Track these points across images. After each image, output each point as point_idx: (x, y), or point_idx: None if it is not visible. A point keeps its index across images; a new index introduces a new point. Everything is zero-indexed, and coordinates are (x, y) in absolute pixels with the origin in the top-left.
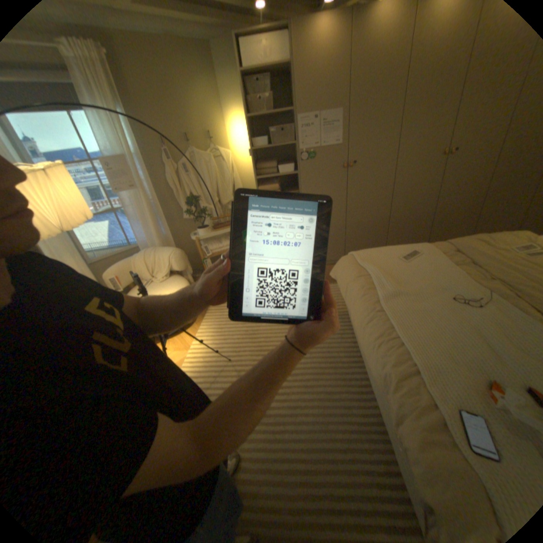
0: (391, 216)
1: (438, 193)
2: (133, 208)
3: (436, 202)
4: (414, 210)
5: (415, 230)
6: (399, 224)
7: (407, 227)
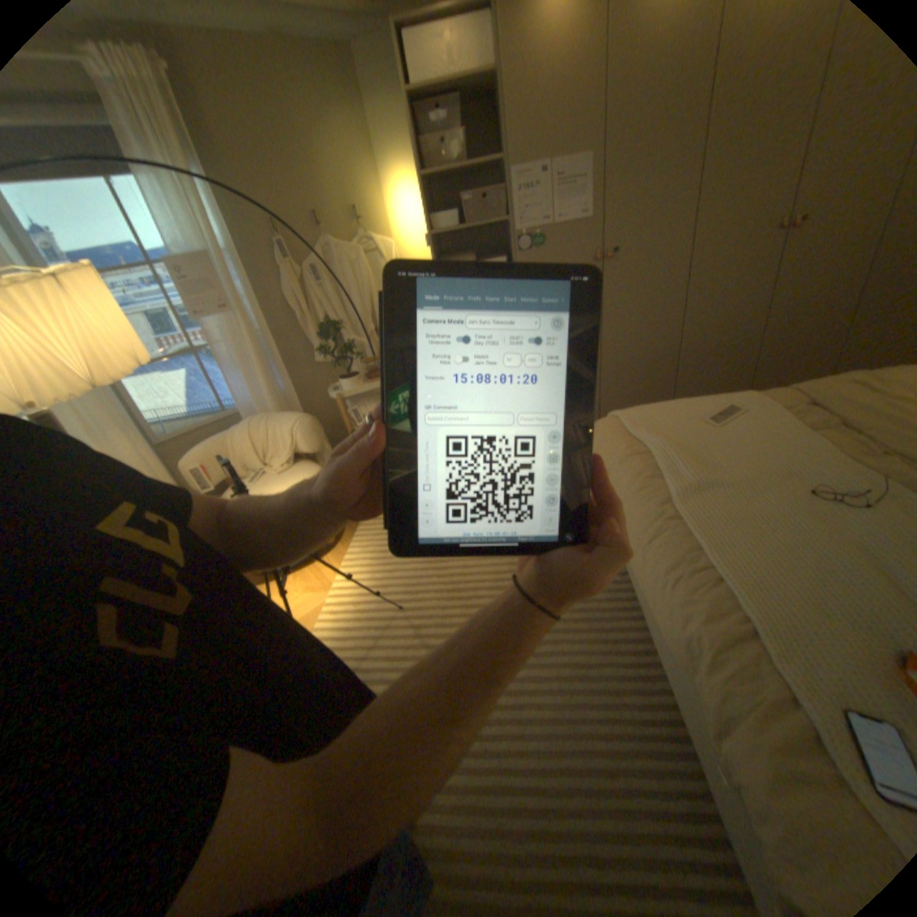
0: (682, 346)
1: (769, 301)
2: (226, 345)
3: (766, 318)
4: (725, 333)
5: (726, 369)
6: (696, 359)
7: (711, 364)
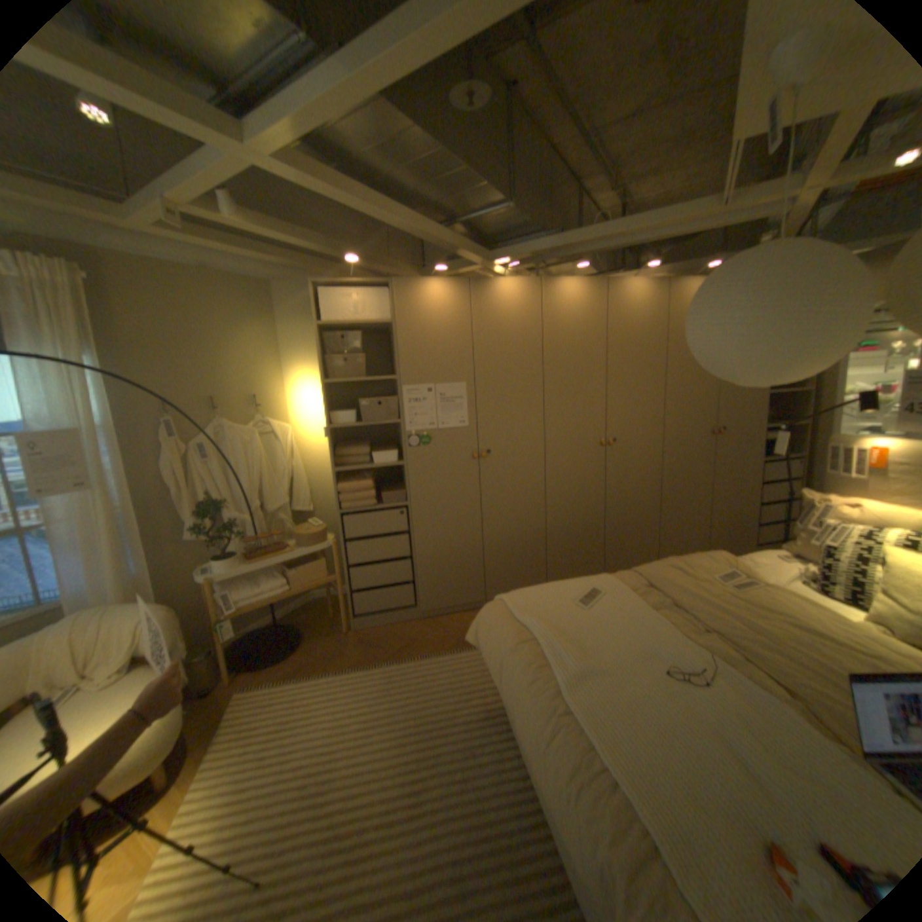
0: (548, 528)
1: (603, 494)
2: (71, 526)
3: (604, 507)
4: (578, 518)
5: (584, 547)
6: (560, 539)
7: (572, 543)
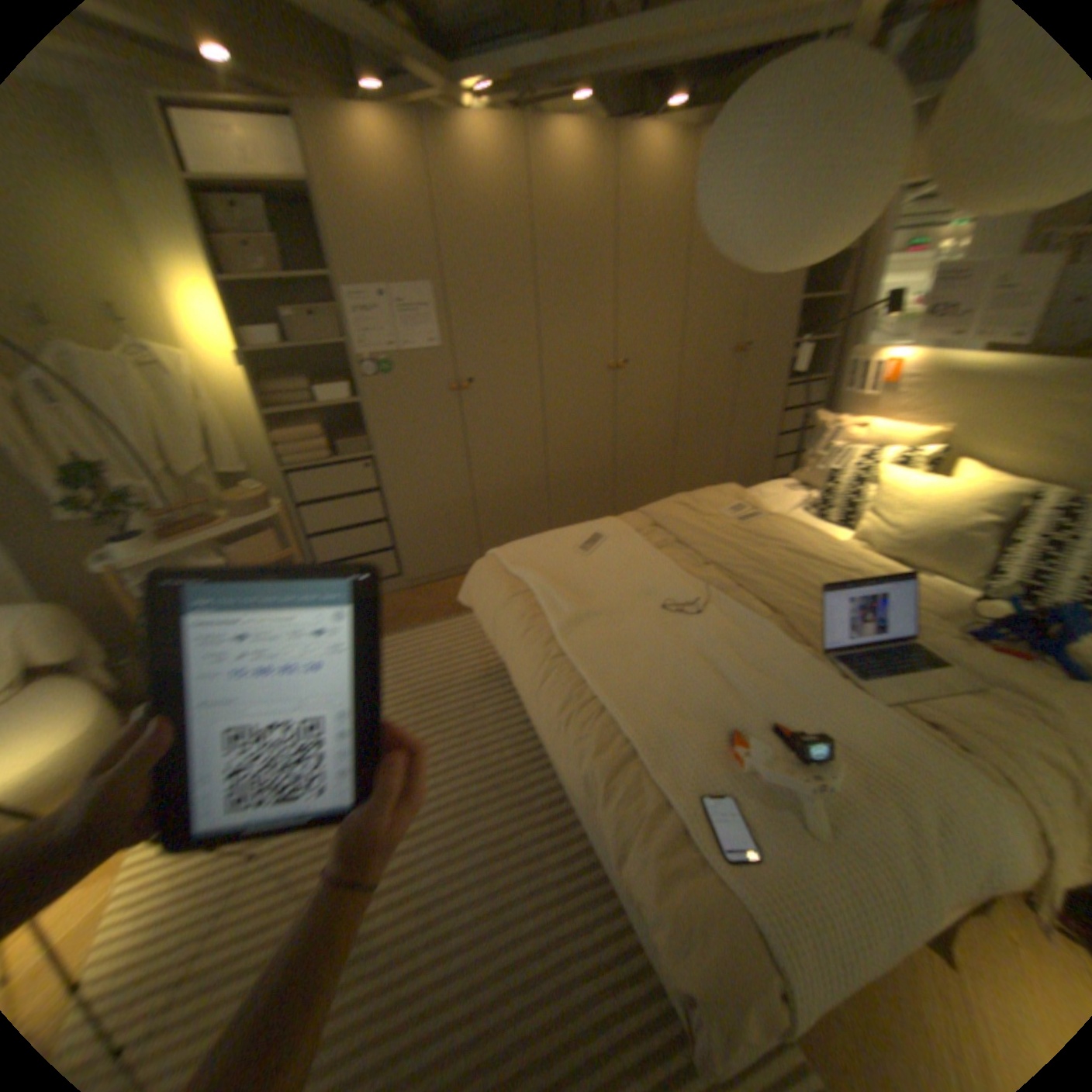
0: (551, 474)
1: (614, 430)
2: None
3: (615, 445)
4: (585, 459)
5: (592, 493)
6: (566, 485)
7: (579, 489)
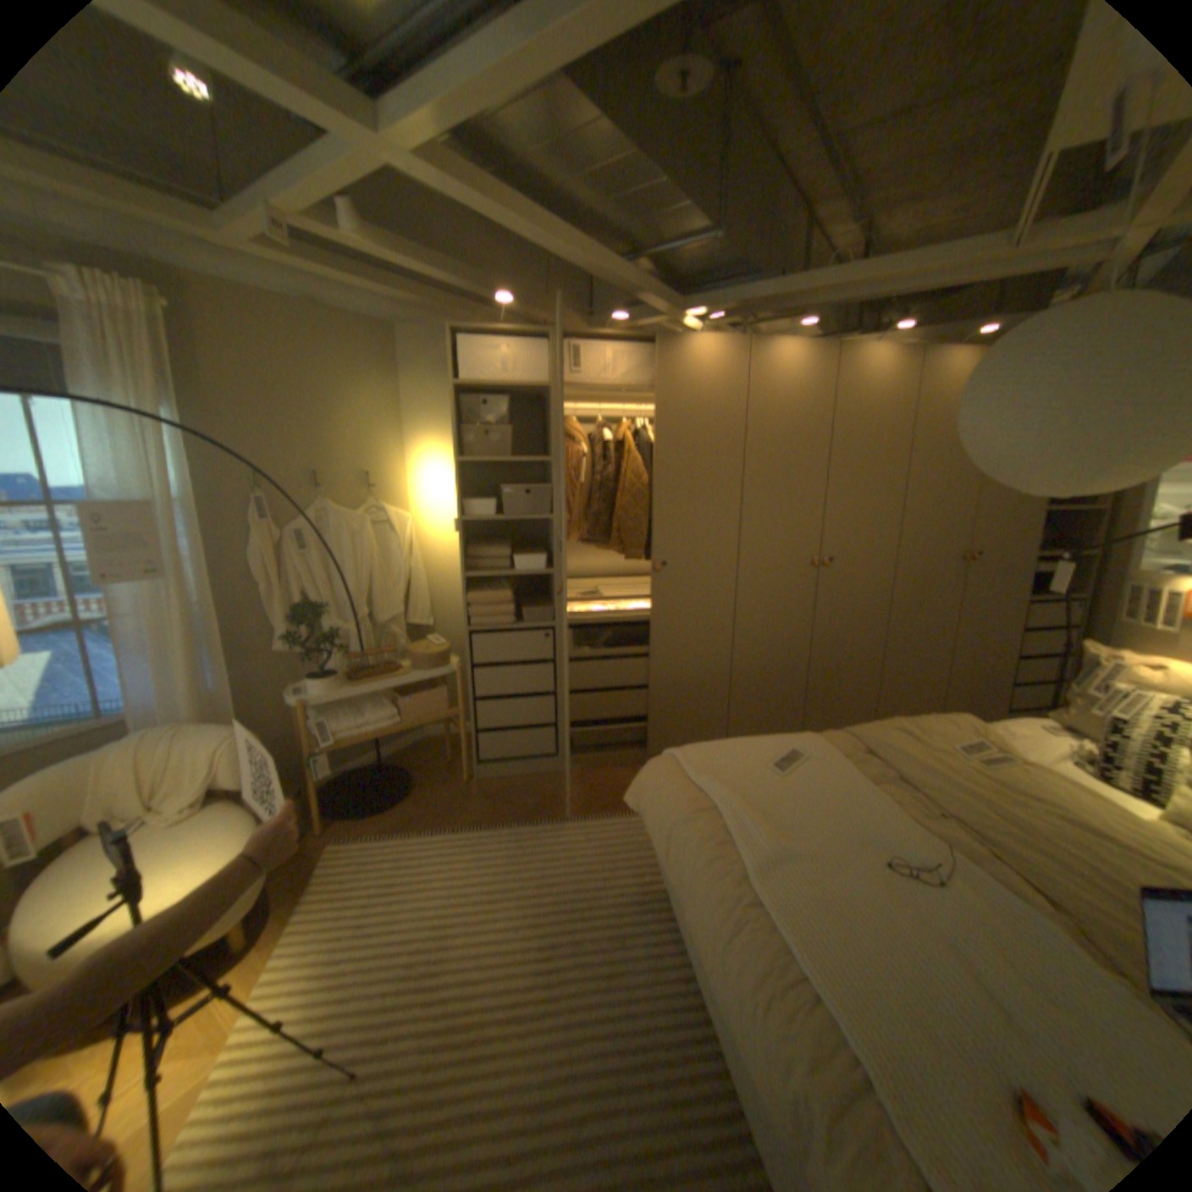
0: (733, 669)
1: (810, 630)
2: (139, 624)
3: (809, 647)
4: (773, 658)
5: (778, 697)
6: (748, 684)
7: (763, 690)
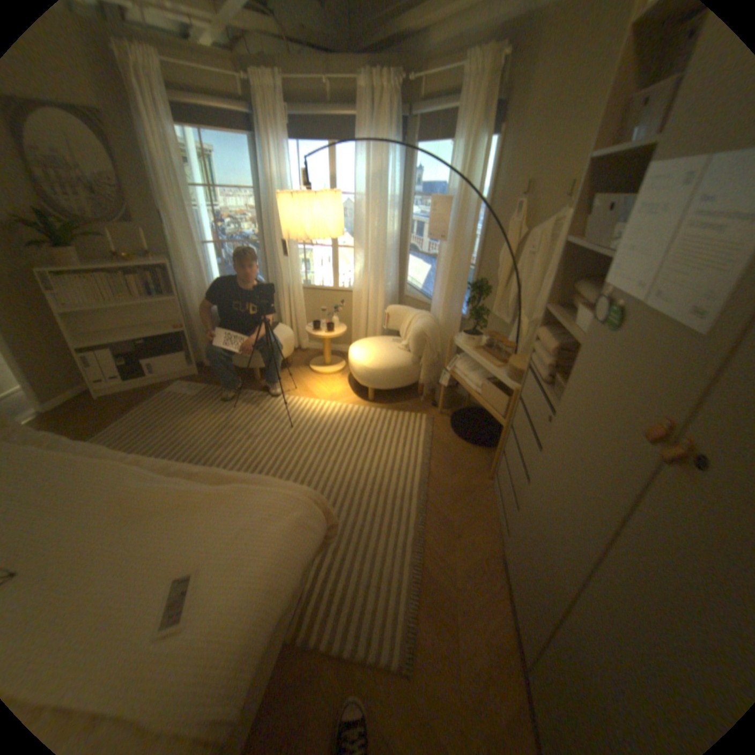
0: None
1: None
2: (442, 263)
3: None
4: None
5: None
6: None
7: None
